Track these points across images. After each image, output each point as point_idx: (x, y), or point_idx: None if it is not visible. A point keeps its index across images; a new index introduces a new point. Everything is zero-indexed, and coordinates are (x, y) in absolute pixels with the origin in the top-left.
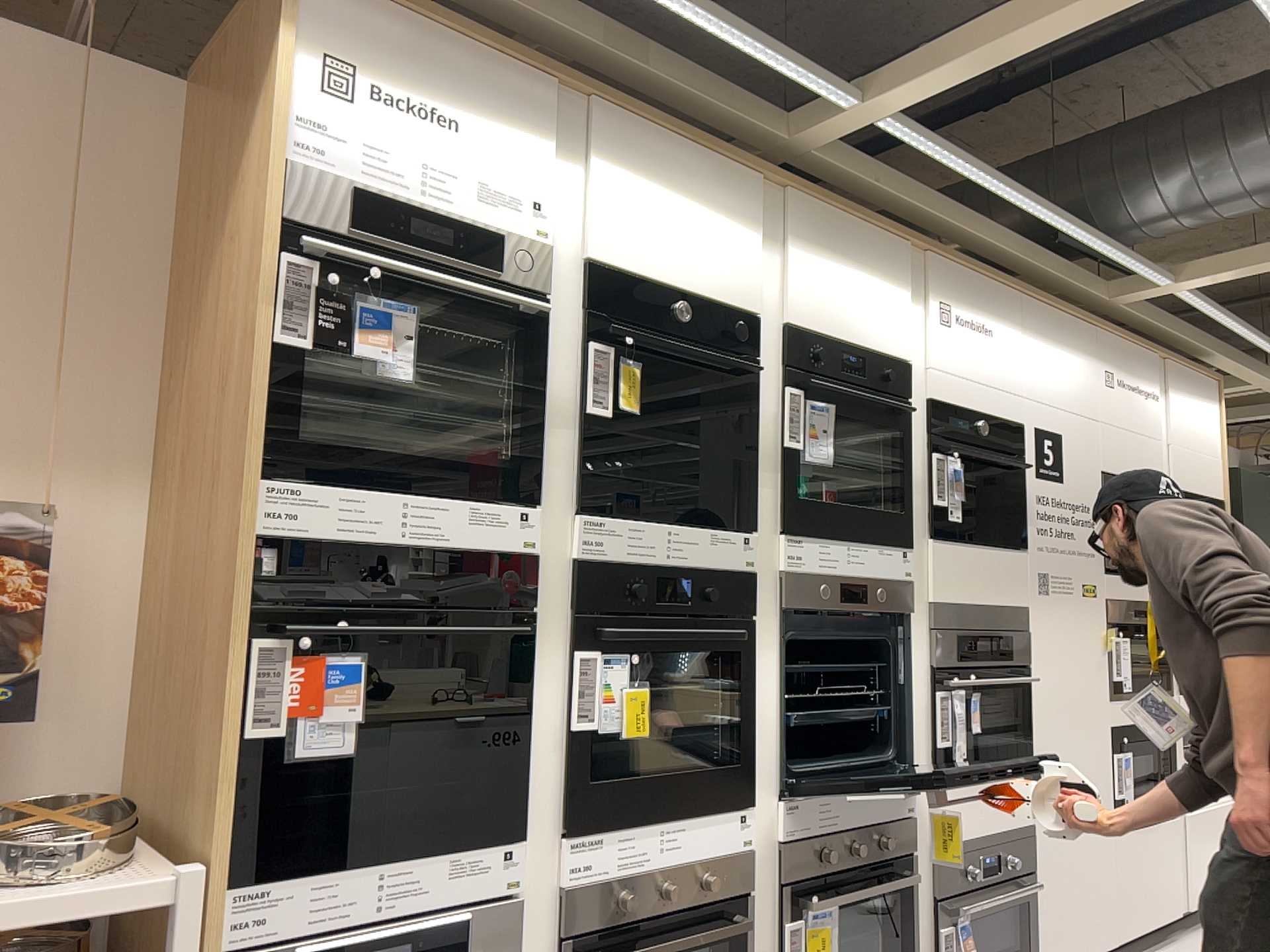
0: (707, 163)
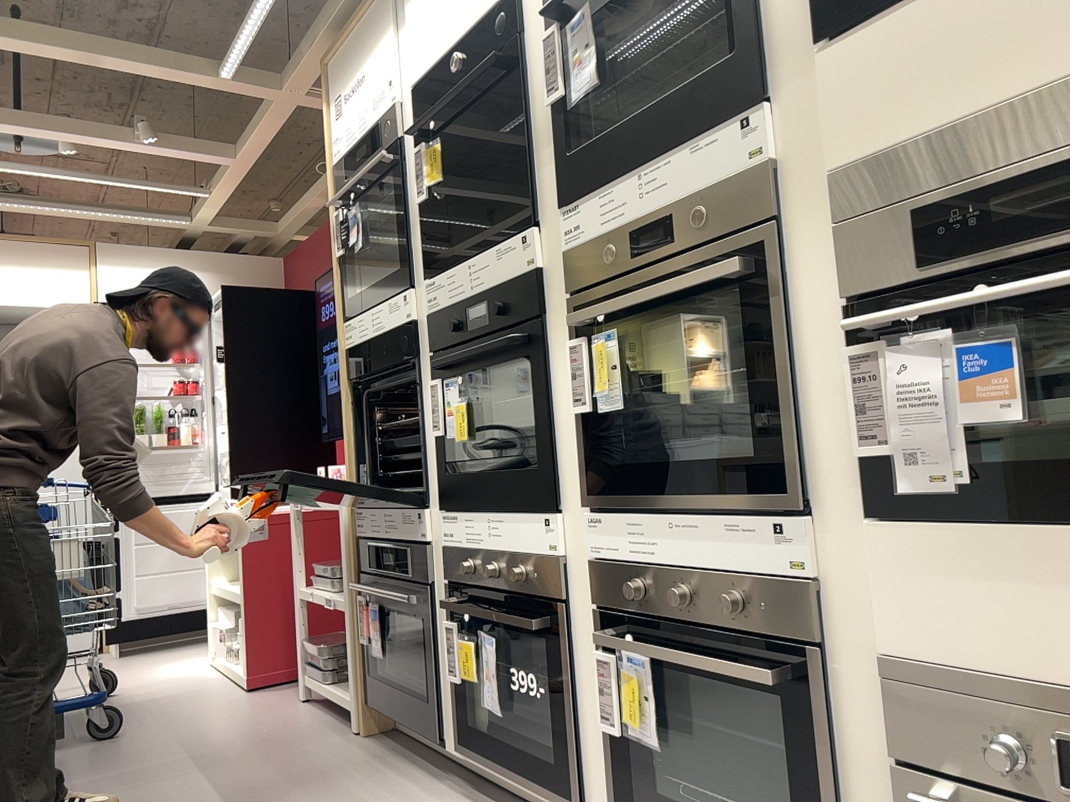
0: None
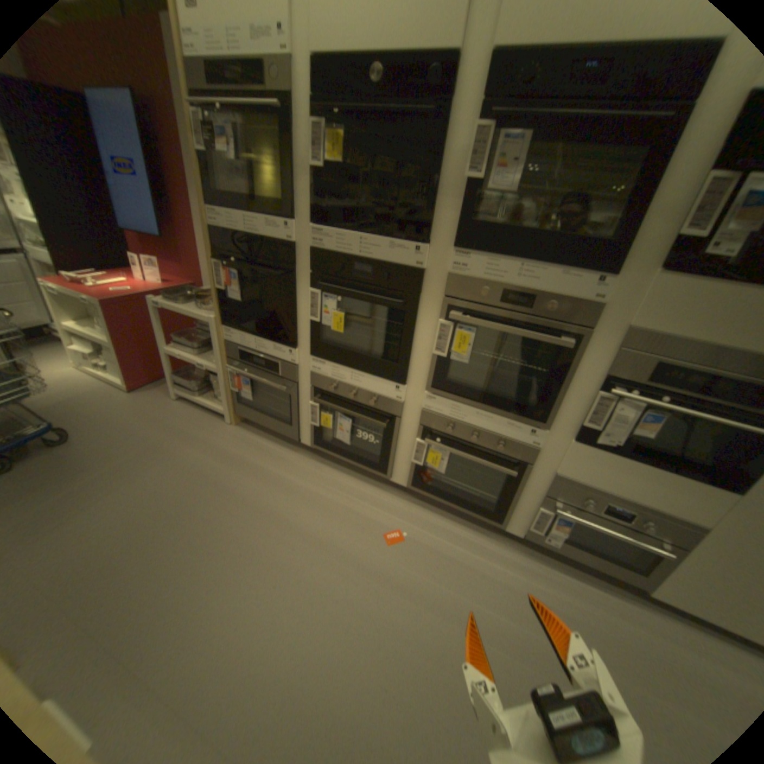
0: None
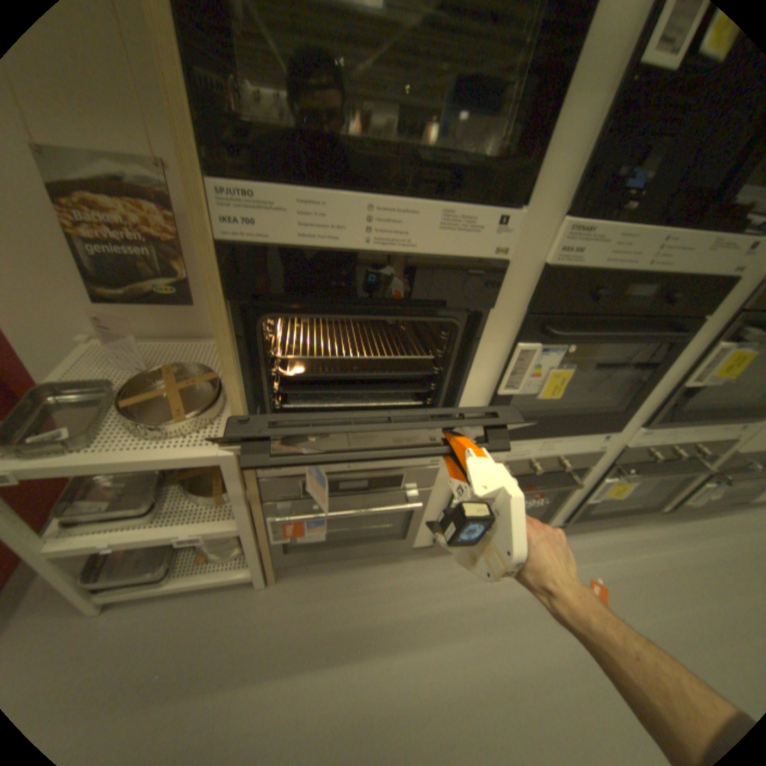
0: None
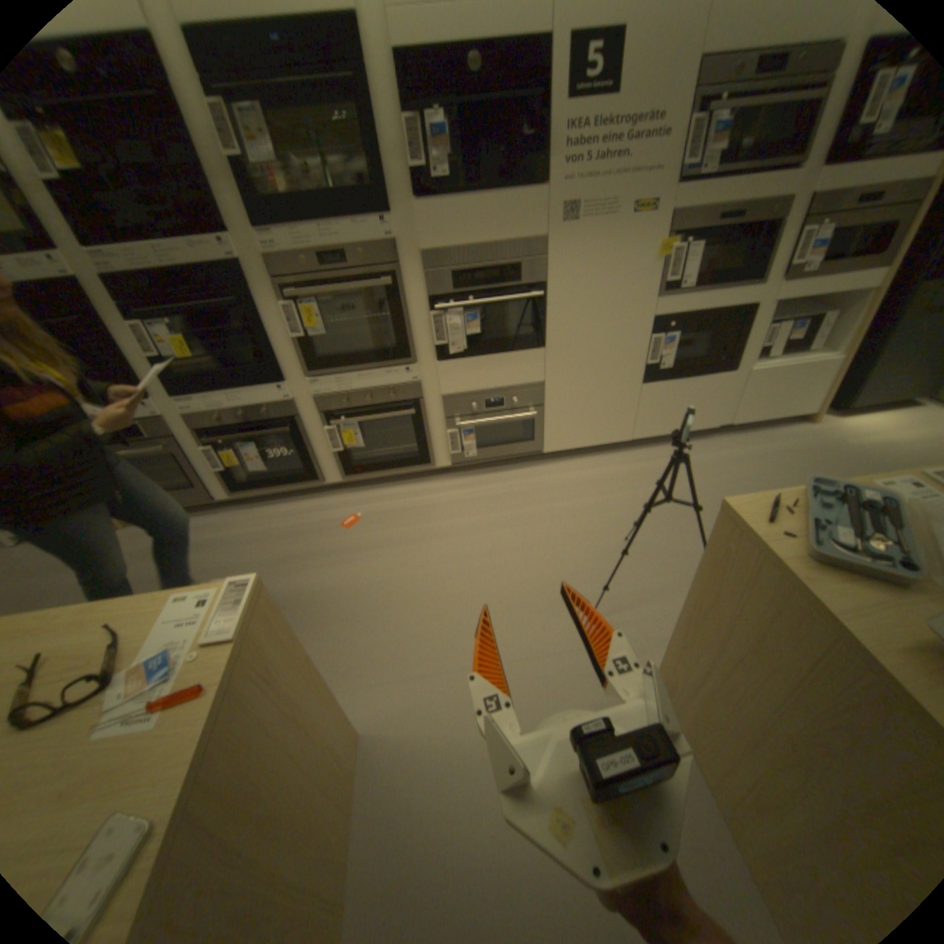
0: None
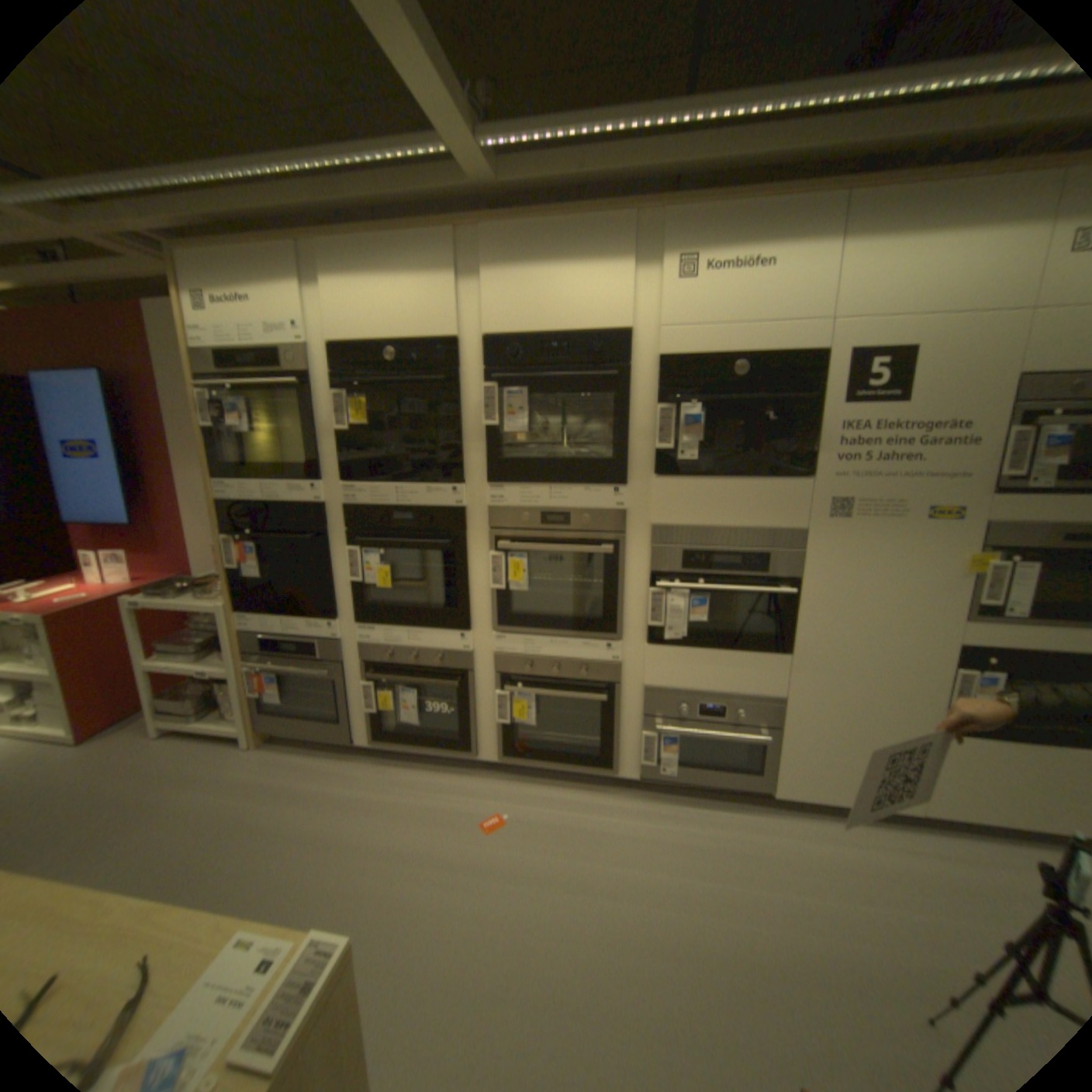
0: (399, 232)
